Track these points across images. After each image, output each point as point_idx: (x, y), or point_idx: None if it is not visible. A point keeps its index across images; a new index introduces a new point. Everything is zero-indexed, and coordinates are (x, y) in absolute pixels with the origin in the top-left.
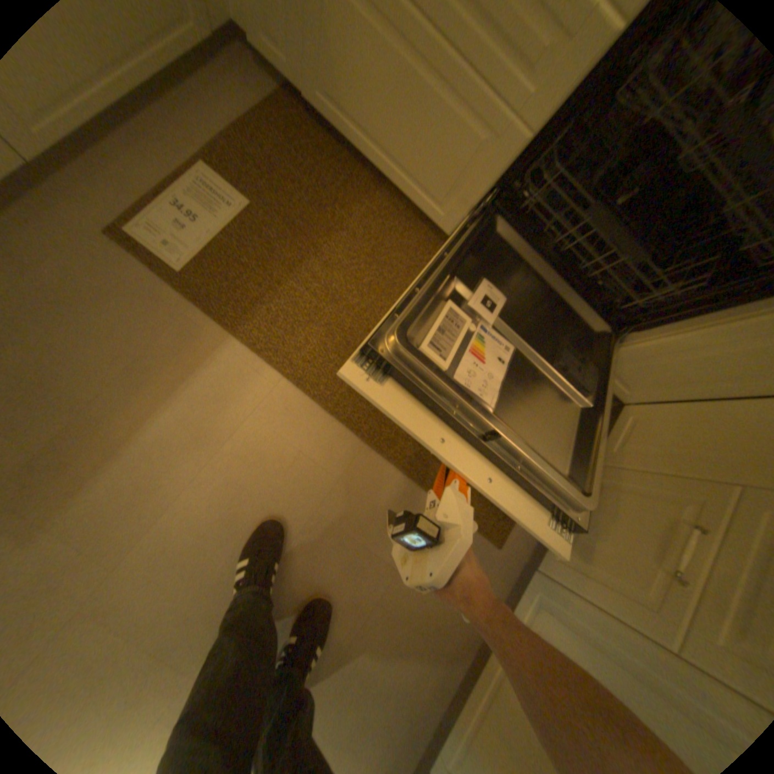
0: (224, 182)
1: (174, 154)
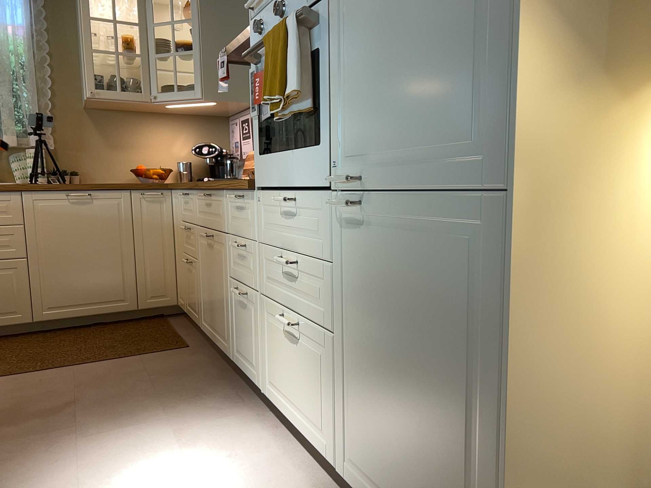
0: None
1: None
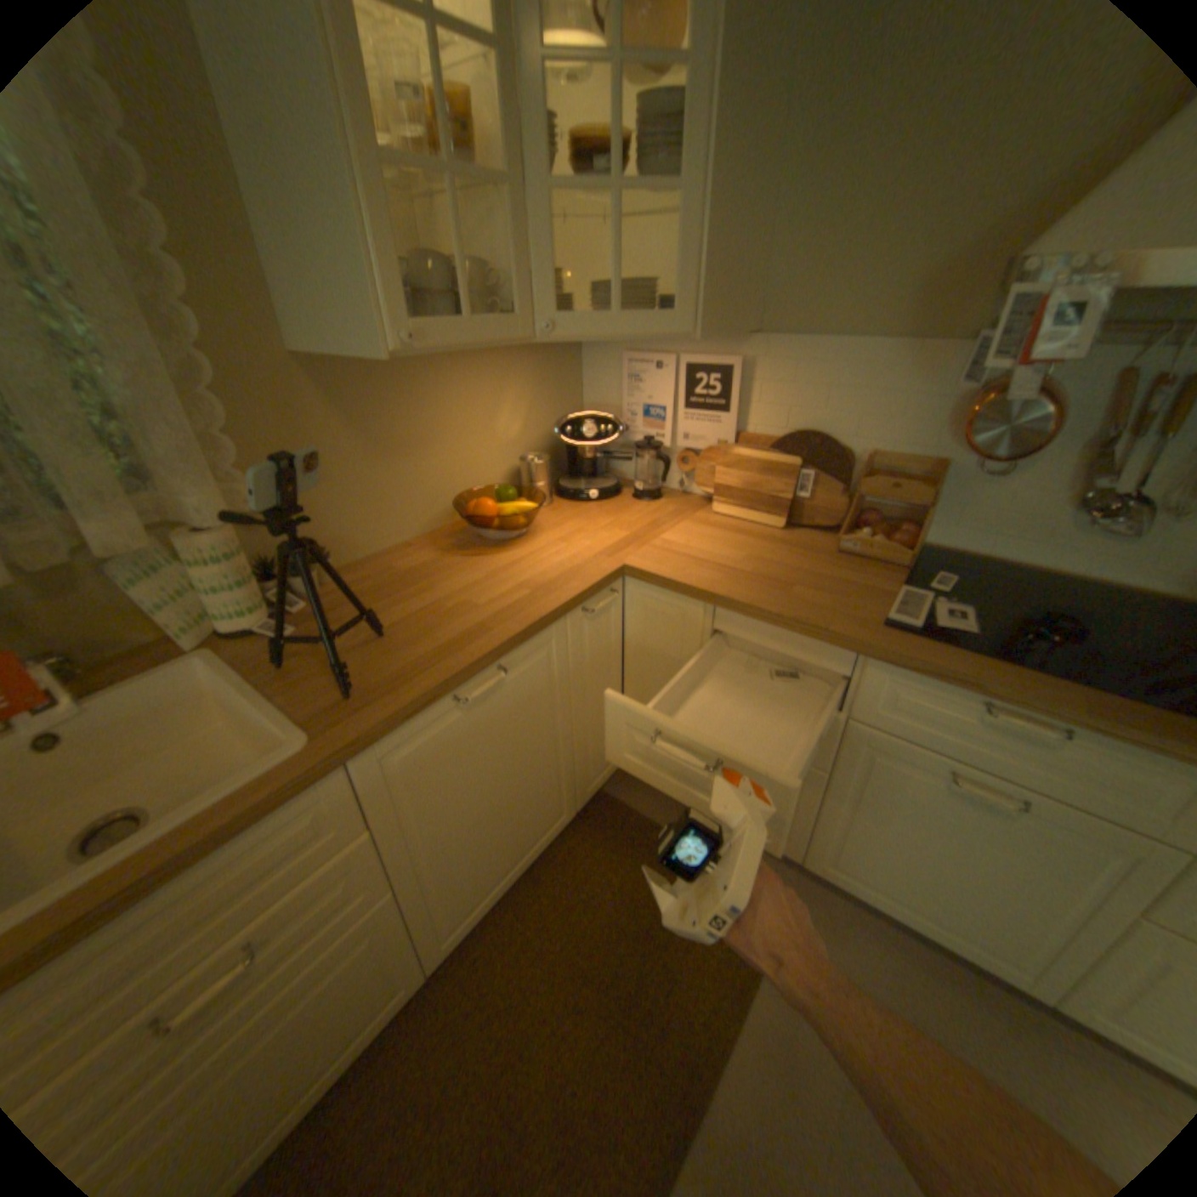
0: None
1: None
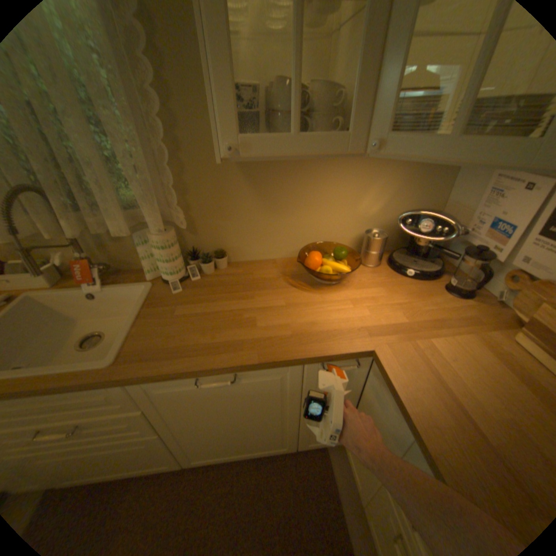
0: None
1: None
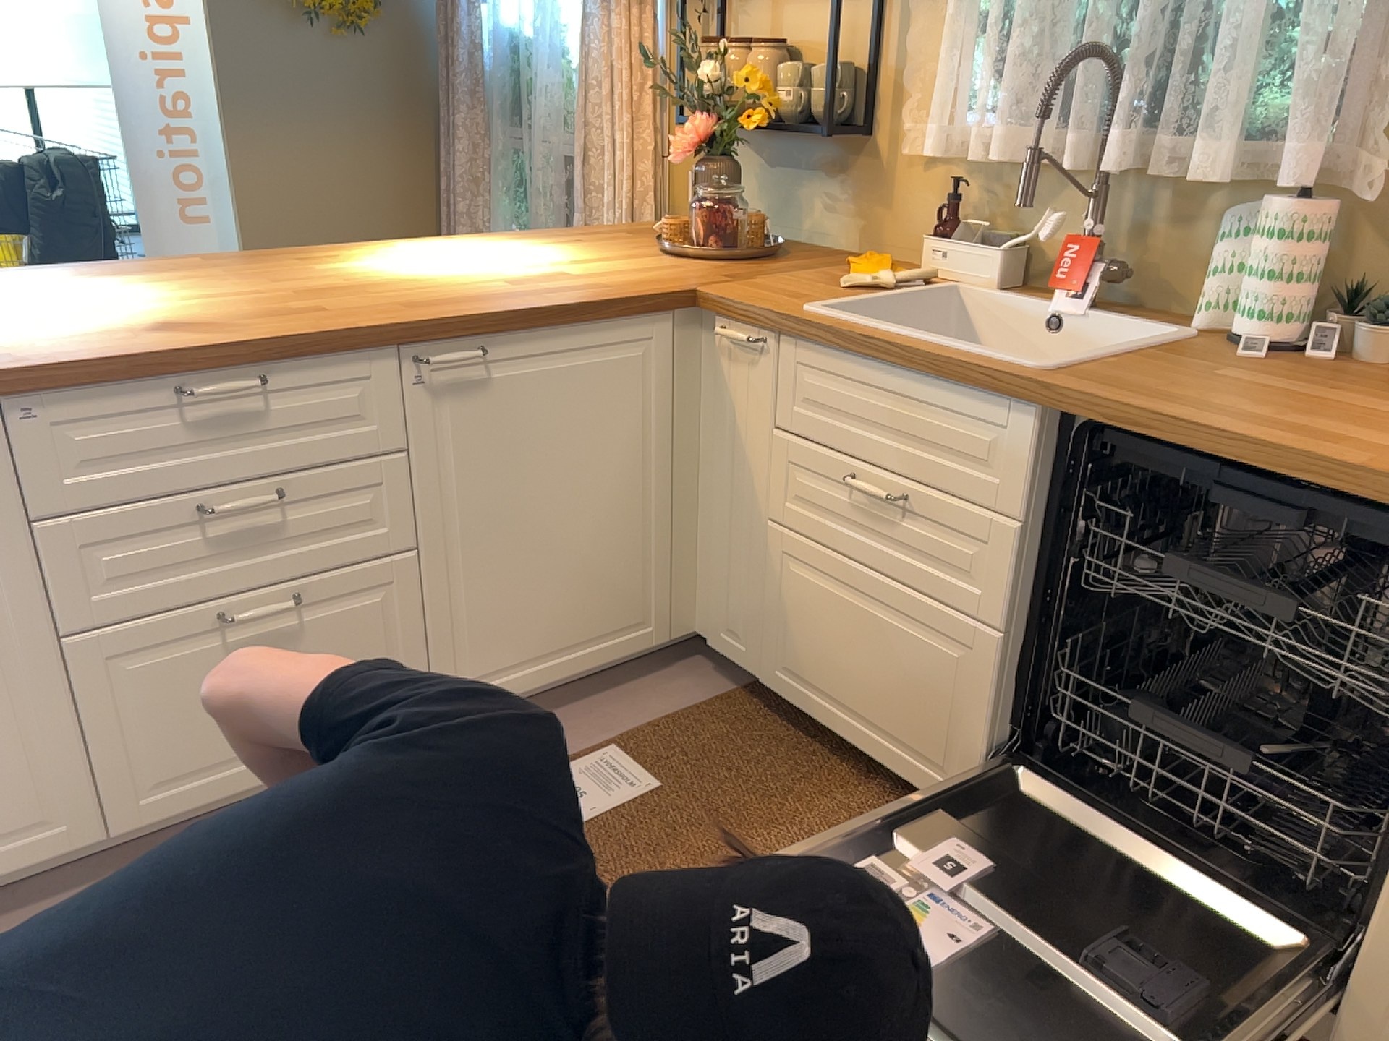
0: (634, 763)
1: (584, 738)
